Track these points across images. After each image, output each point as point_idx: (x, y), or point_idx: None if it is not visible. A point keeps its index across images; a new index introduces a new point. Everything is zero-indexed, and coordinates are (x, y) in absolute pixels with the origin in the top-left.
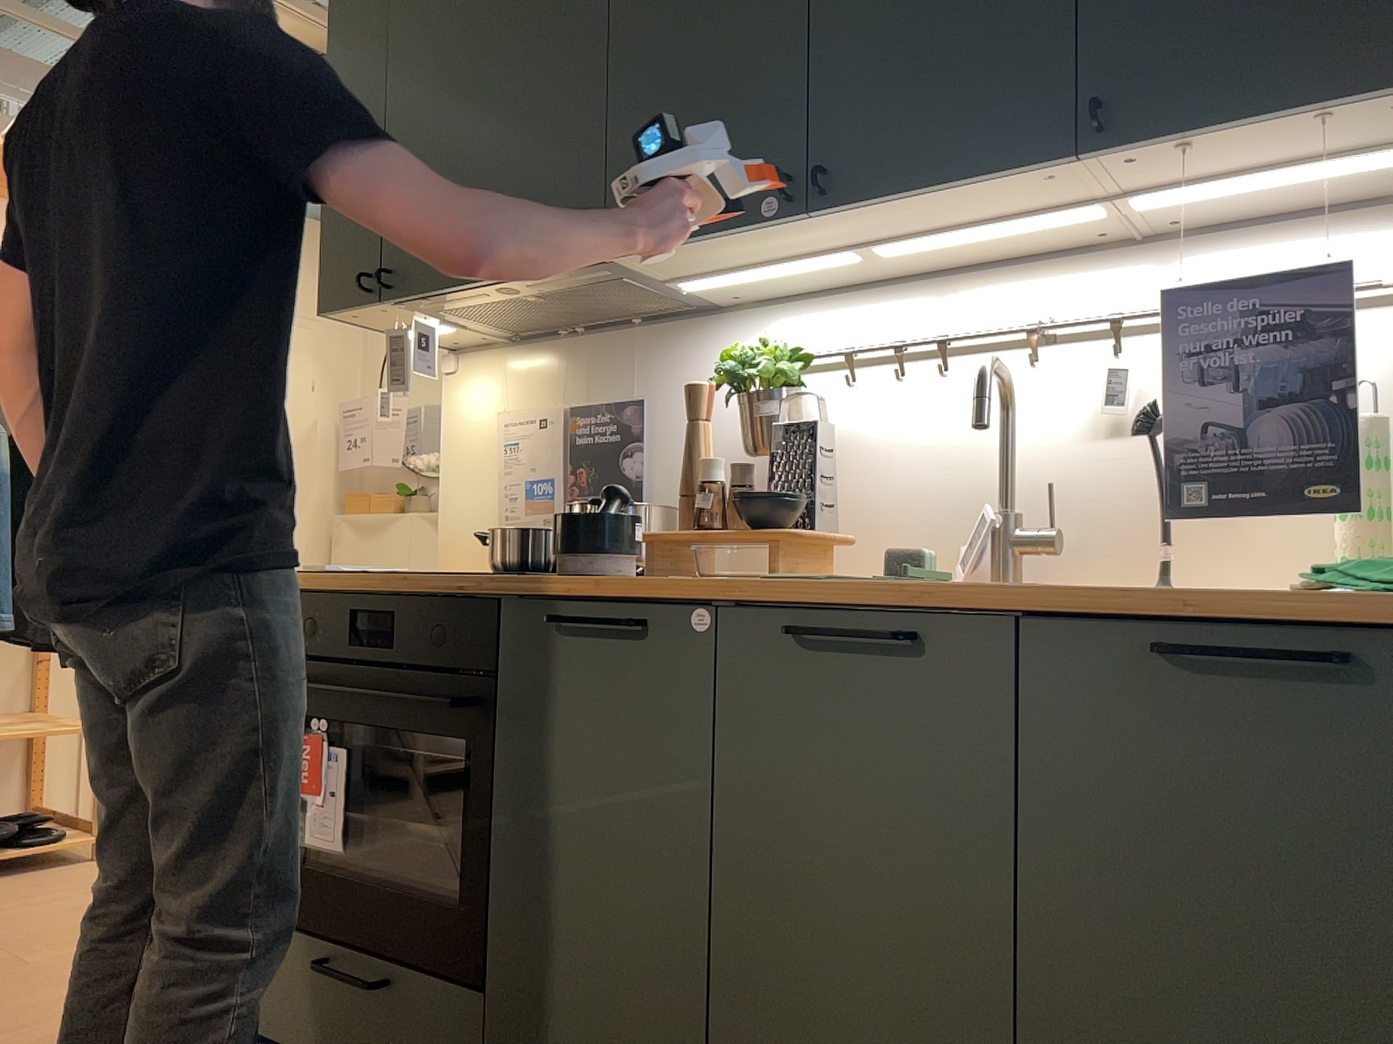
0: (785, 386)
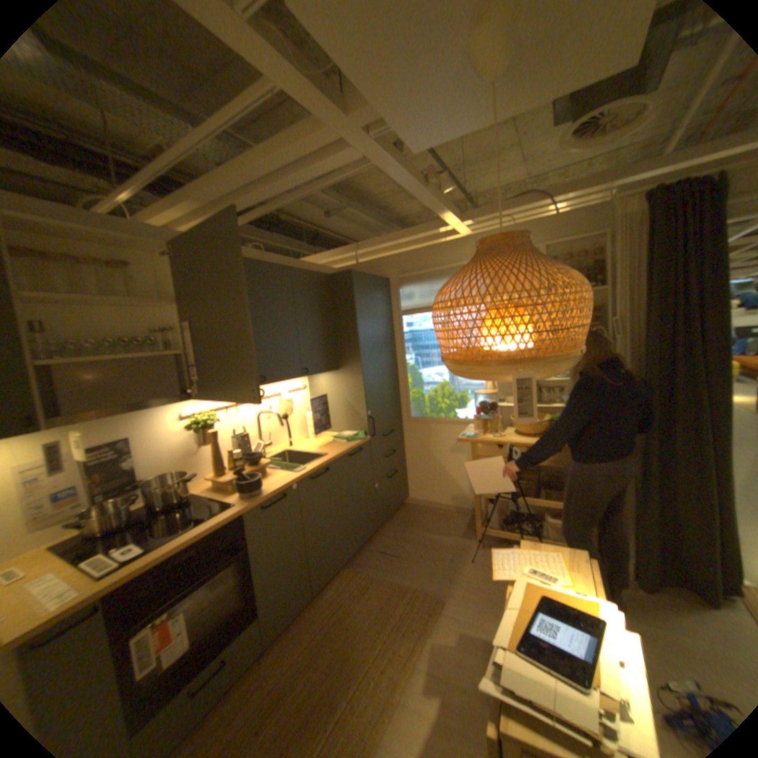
0: (210, 424)
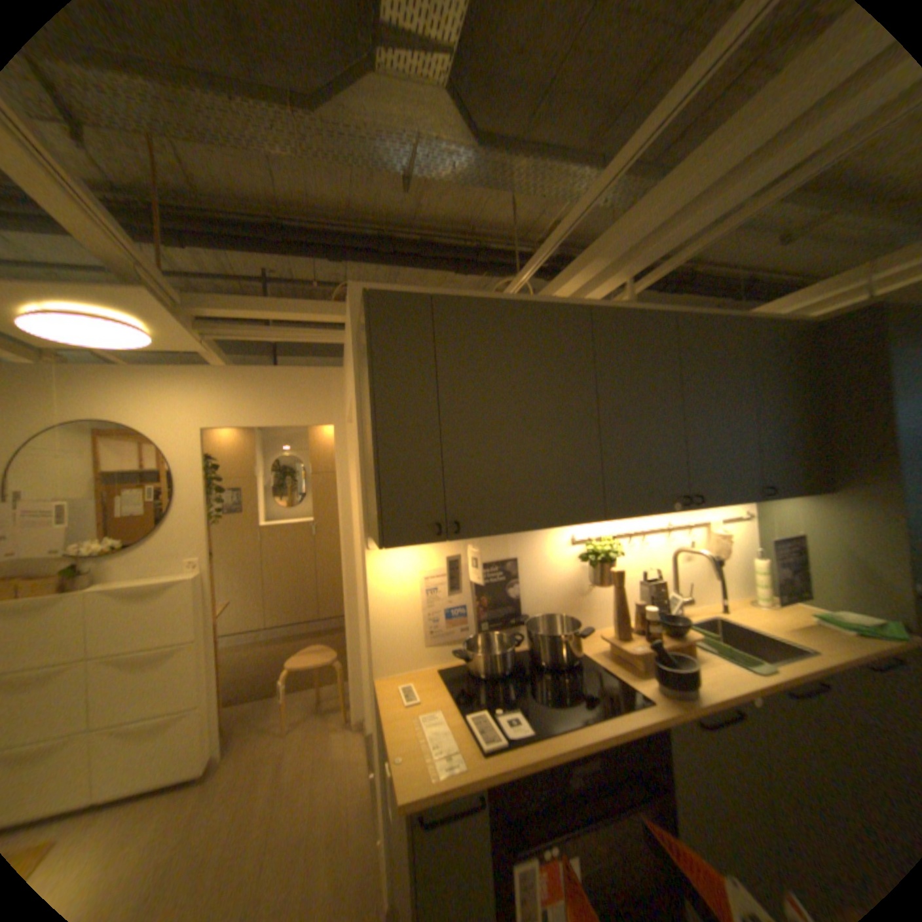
0: (611, 556)
